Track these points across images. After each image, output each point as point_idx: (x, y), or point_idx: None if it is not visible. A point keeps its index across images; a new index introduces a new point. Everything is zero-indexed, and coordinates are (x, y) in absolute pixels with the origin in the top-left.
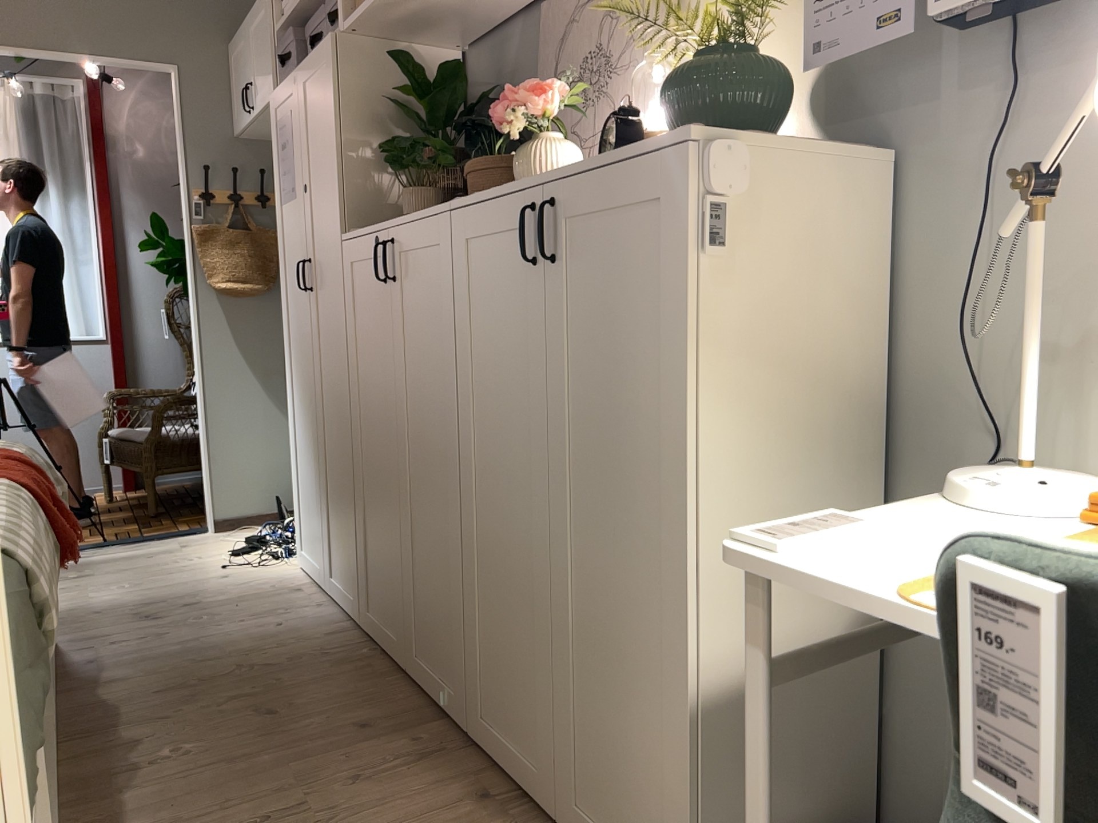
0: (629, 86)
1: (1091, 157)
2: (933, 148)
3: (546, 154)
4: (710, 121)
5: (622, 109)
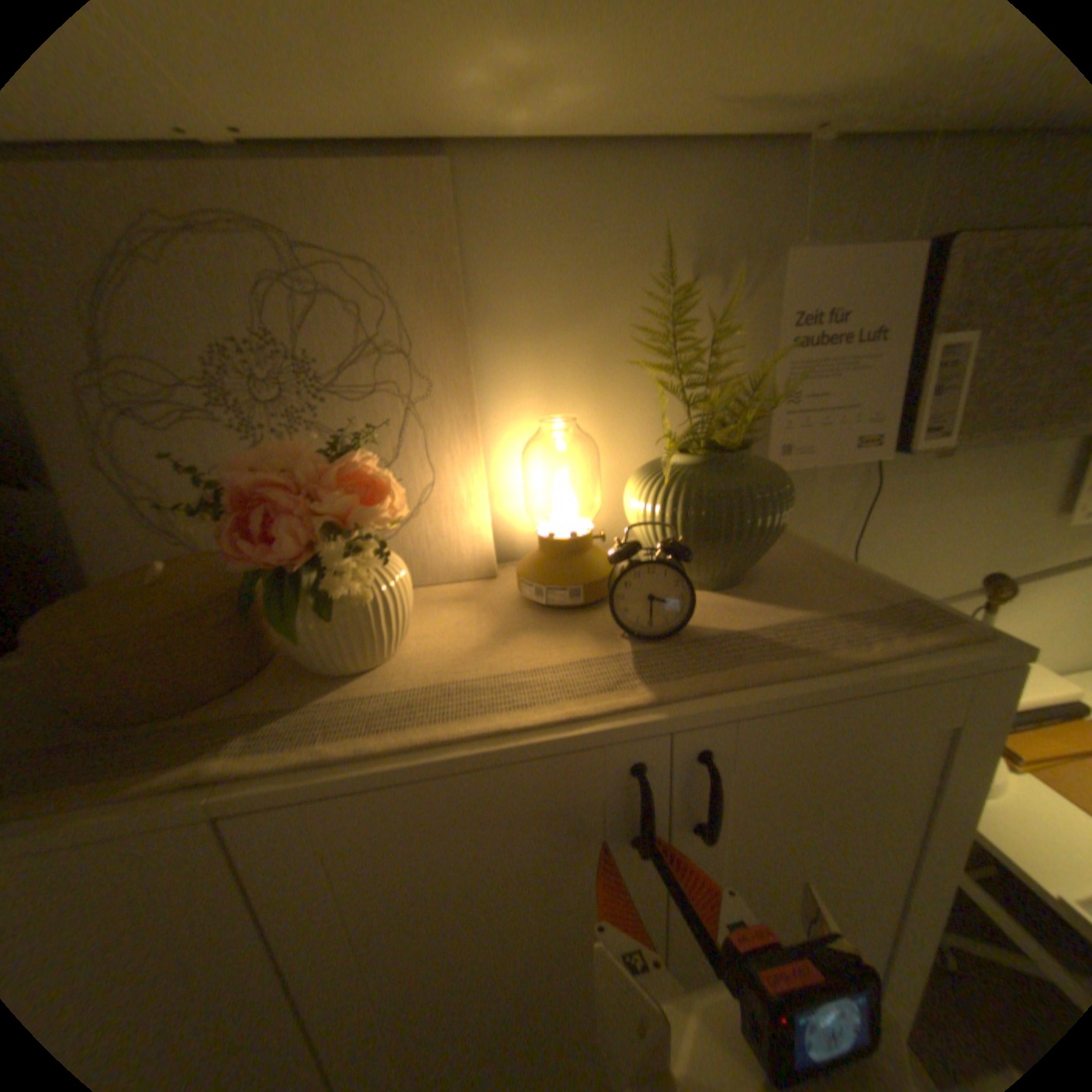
0: (384, 419)
1: (901, 532)
2: (799, 520)
3: (389, 592)
4: (764, 548)
5: (671, 546)
